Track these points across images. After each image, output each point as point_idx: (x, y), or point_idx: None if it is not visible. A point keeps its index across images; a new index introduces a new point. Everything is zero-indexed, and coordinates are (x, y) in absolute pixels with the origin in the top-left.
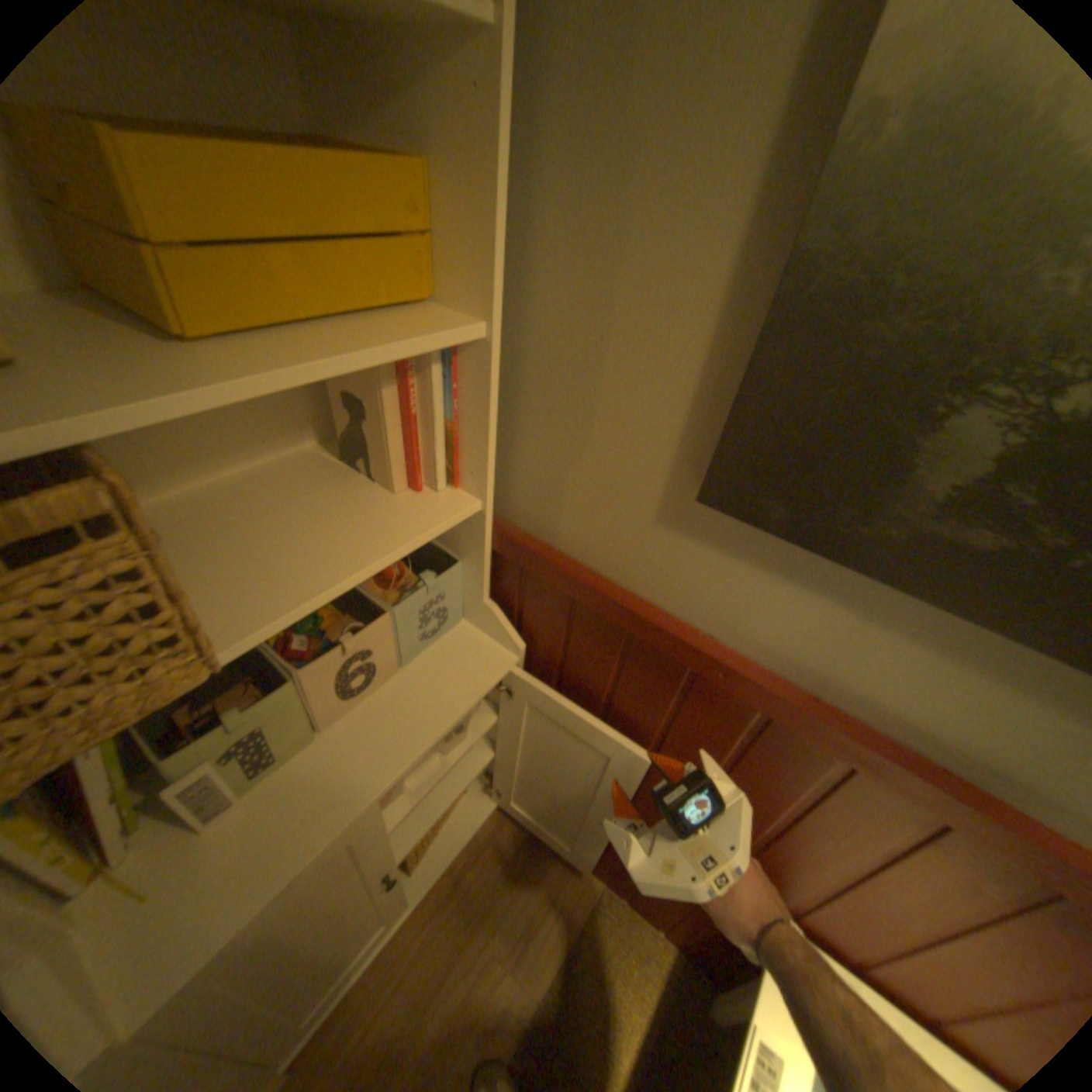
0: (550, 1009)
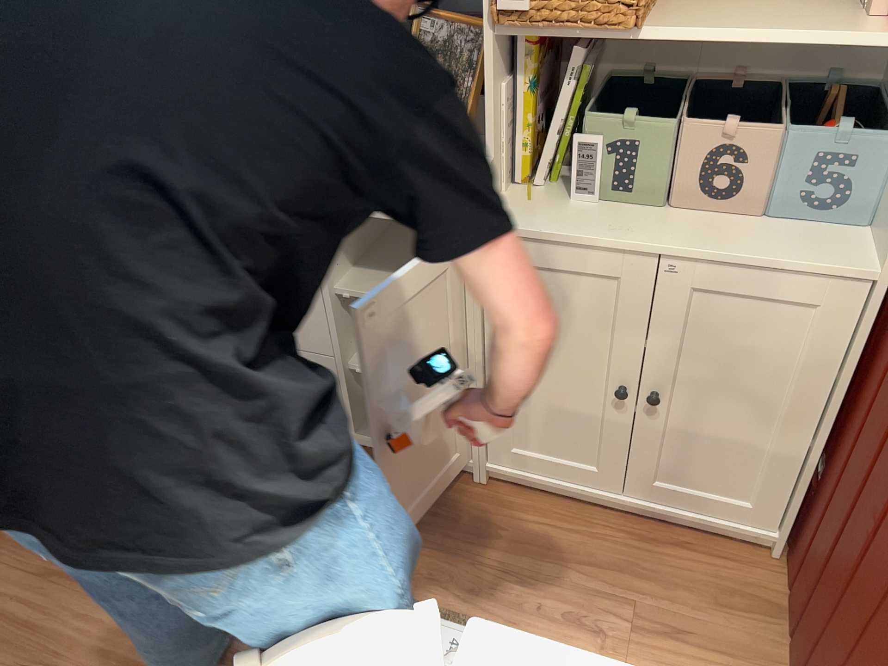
0: None
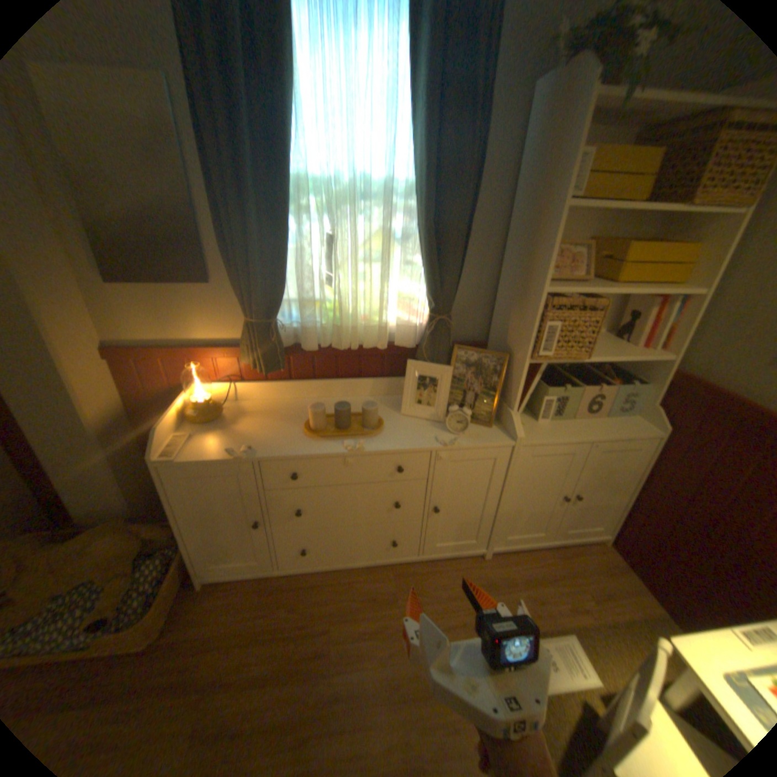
0: (615, 629)
